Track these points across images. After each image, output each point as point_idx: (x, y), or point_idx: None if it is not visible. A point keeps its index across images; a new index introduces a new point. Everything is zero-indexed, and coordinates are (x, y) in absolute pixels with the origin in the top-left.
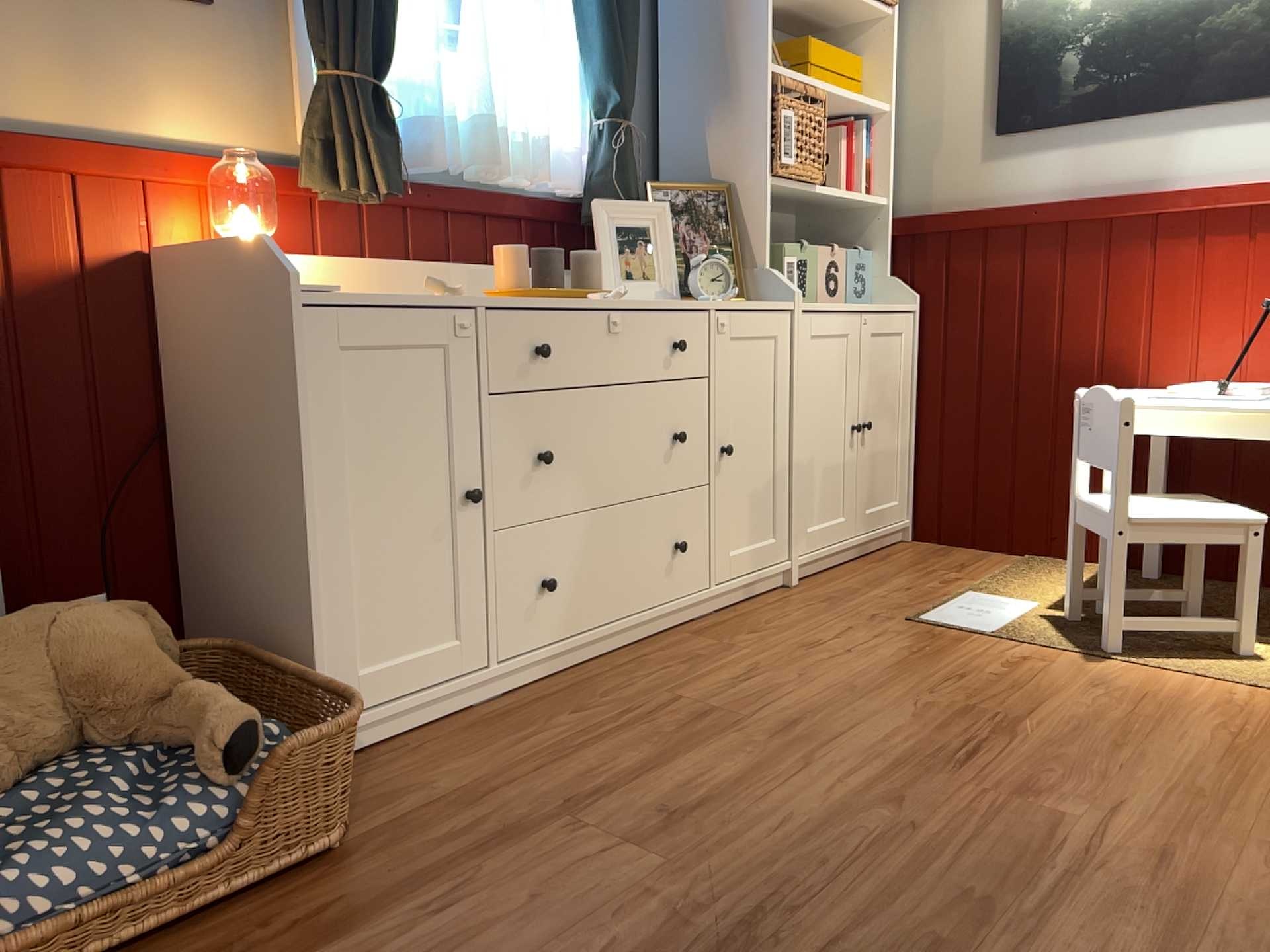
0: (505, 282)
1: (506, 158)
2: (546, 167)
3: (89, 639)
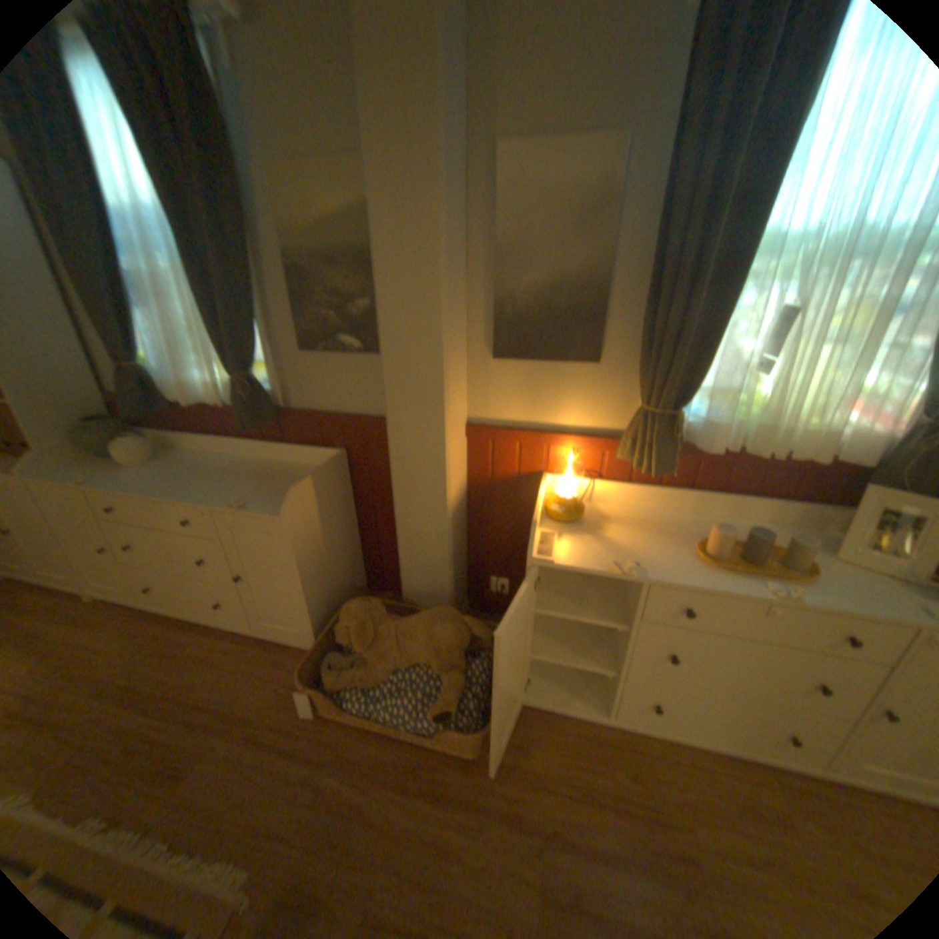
0: (712, 548)
1: (799, 436)
2: (848, 440)
3: (441, 638)
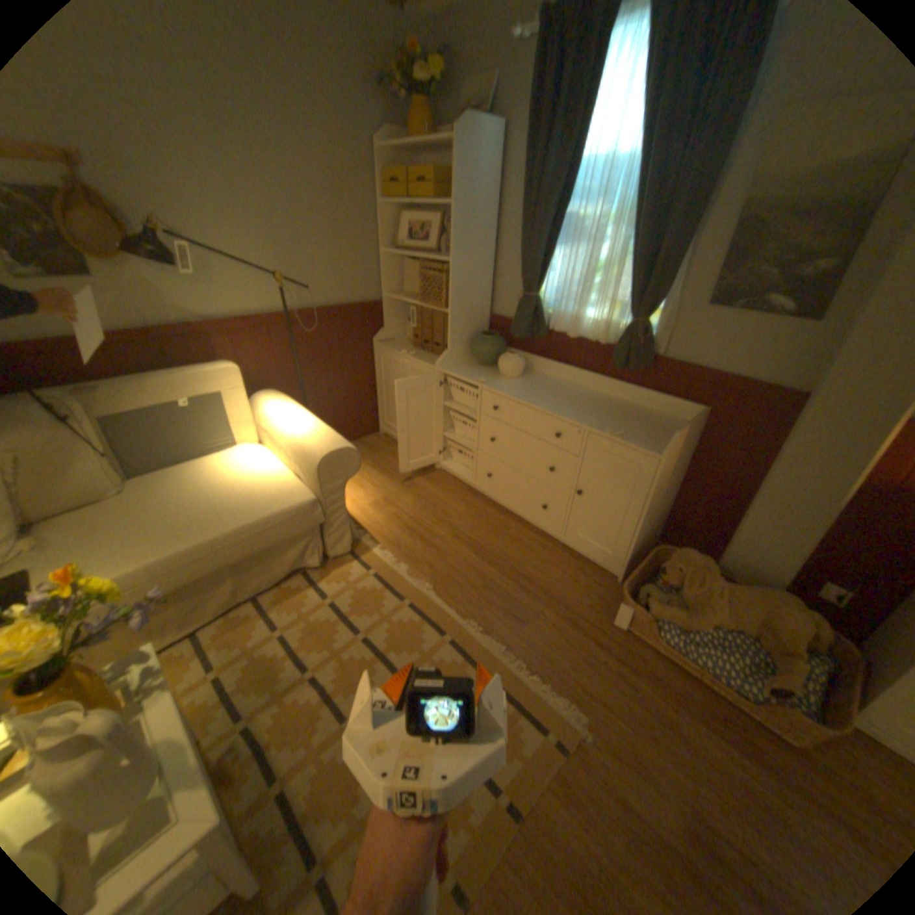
0: None
1: None
2: None
3: (787, 621)
